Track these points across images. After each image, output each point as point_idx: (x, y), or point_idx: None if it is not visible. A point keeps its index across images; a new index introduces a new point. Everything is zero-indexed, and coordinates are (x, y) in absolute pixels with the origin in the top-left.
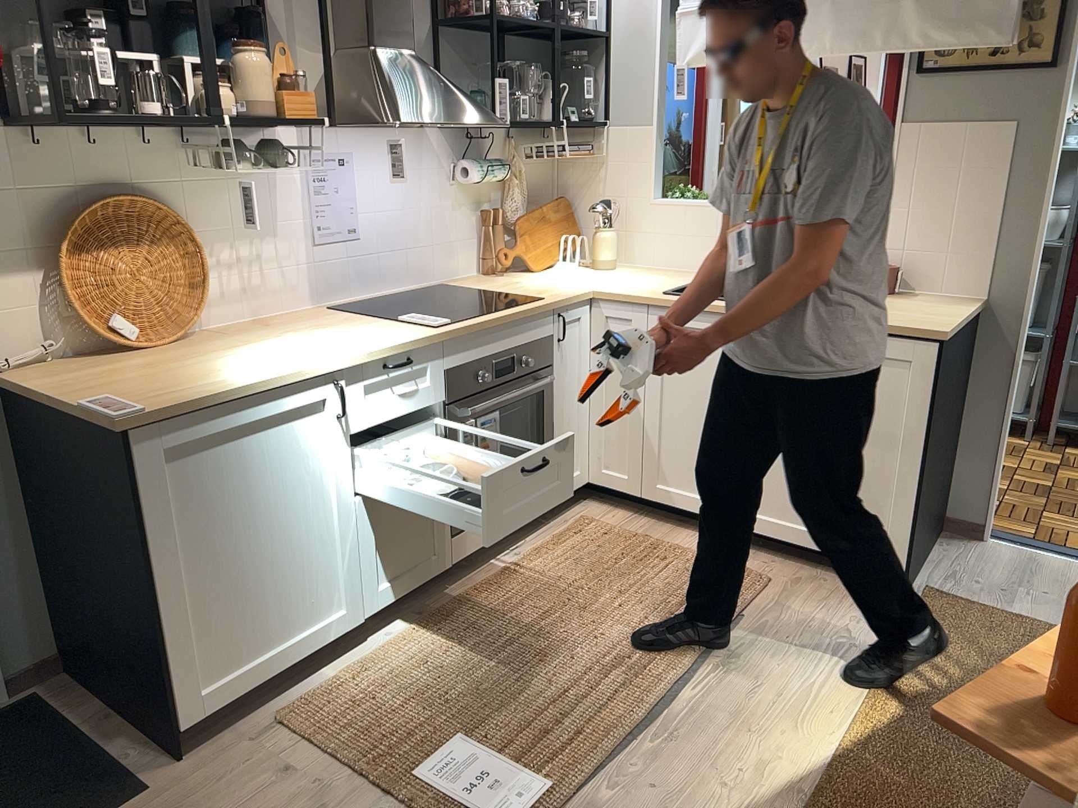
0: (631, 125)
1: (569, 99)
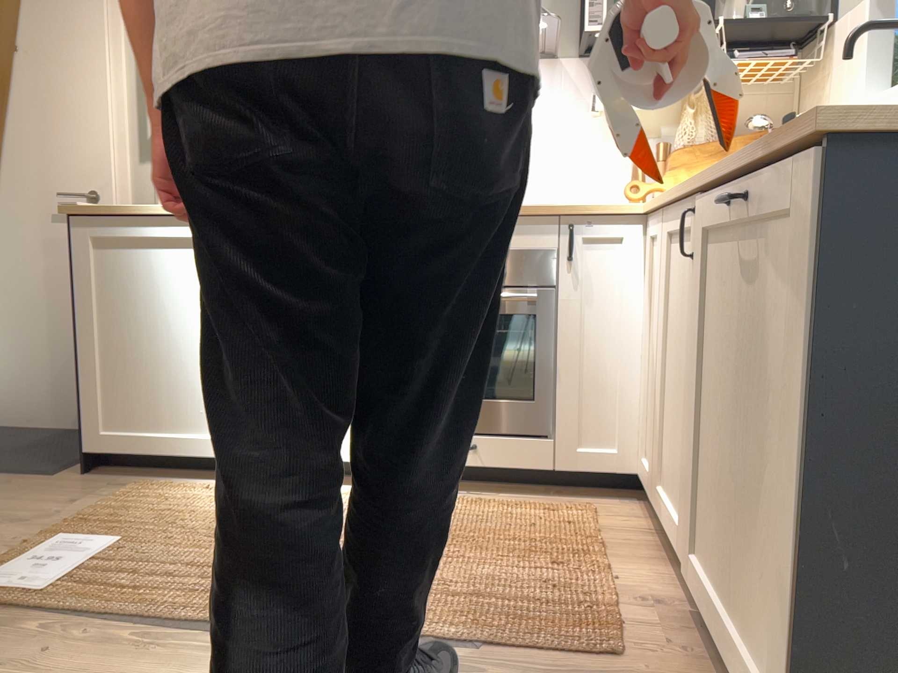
0: (850, 9)
1: (796, 7)
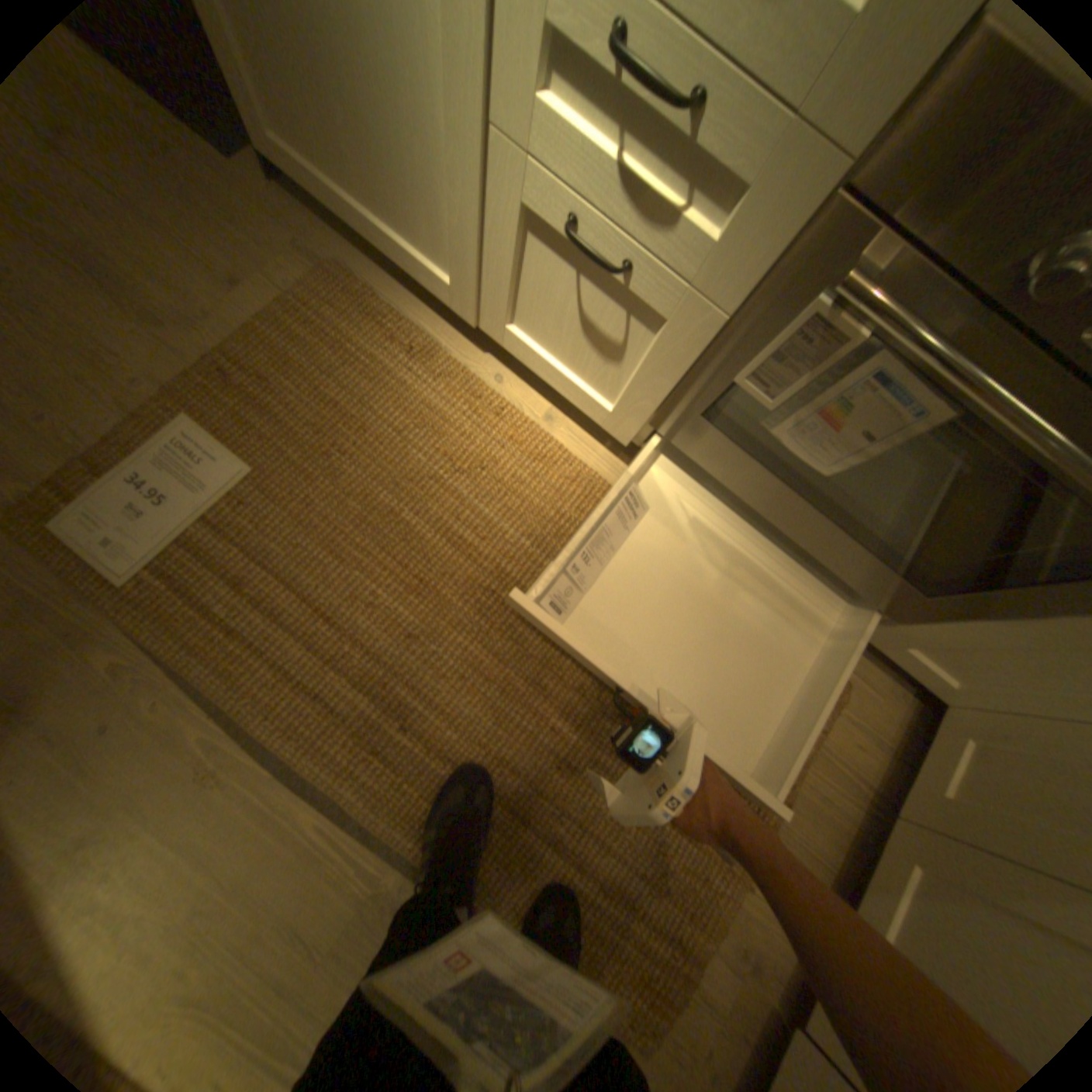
0: None
1: None
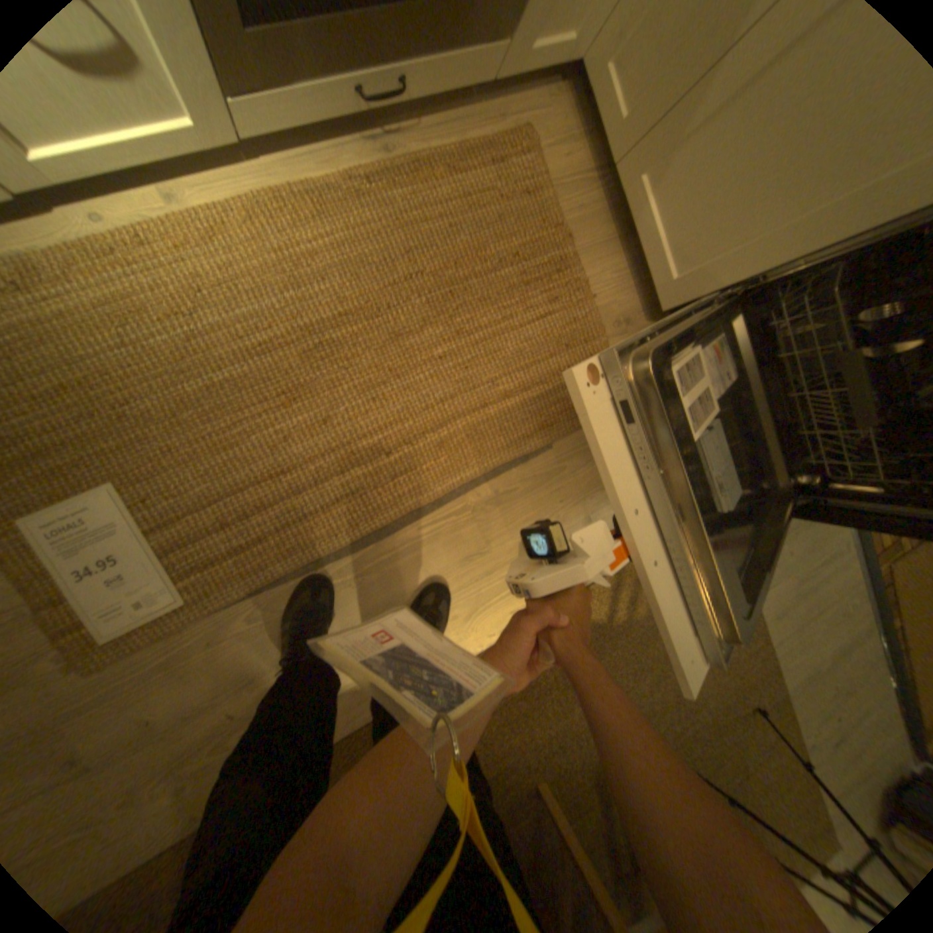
0: None
1: None
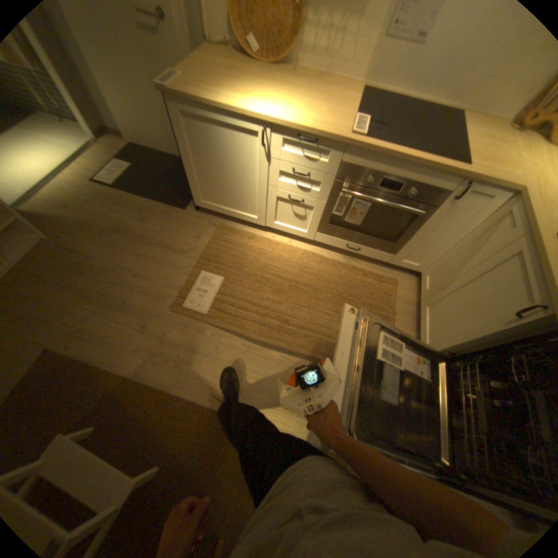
0: None
1: None
